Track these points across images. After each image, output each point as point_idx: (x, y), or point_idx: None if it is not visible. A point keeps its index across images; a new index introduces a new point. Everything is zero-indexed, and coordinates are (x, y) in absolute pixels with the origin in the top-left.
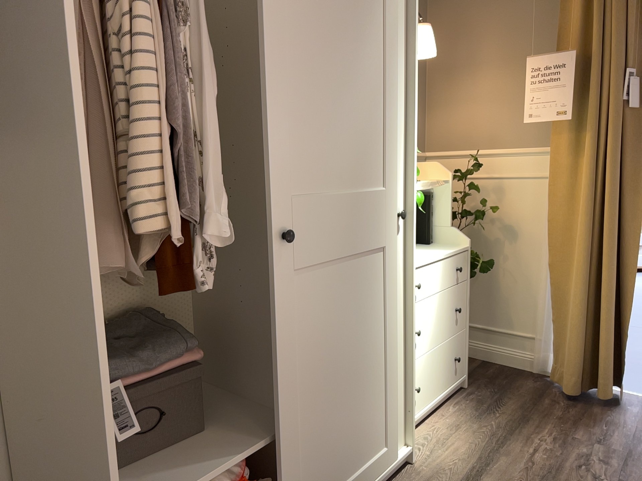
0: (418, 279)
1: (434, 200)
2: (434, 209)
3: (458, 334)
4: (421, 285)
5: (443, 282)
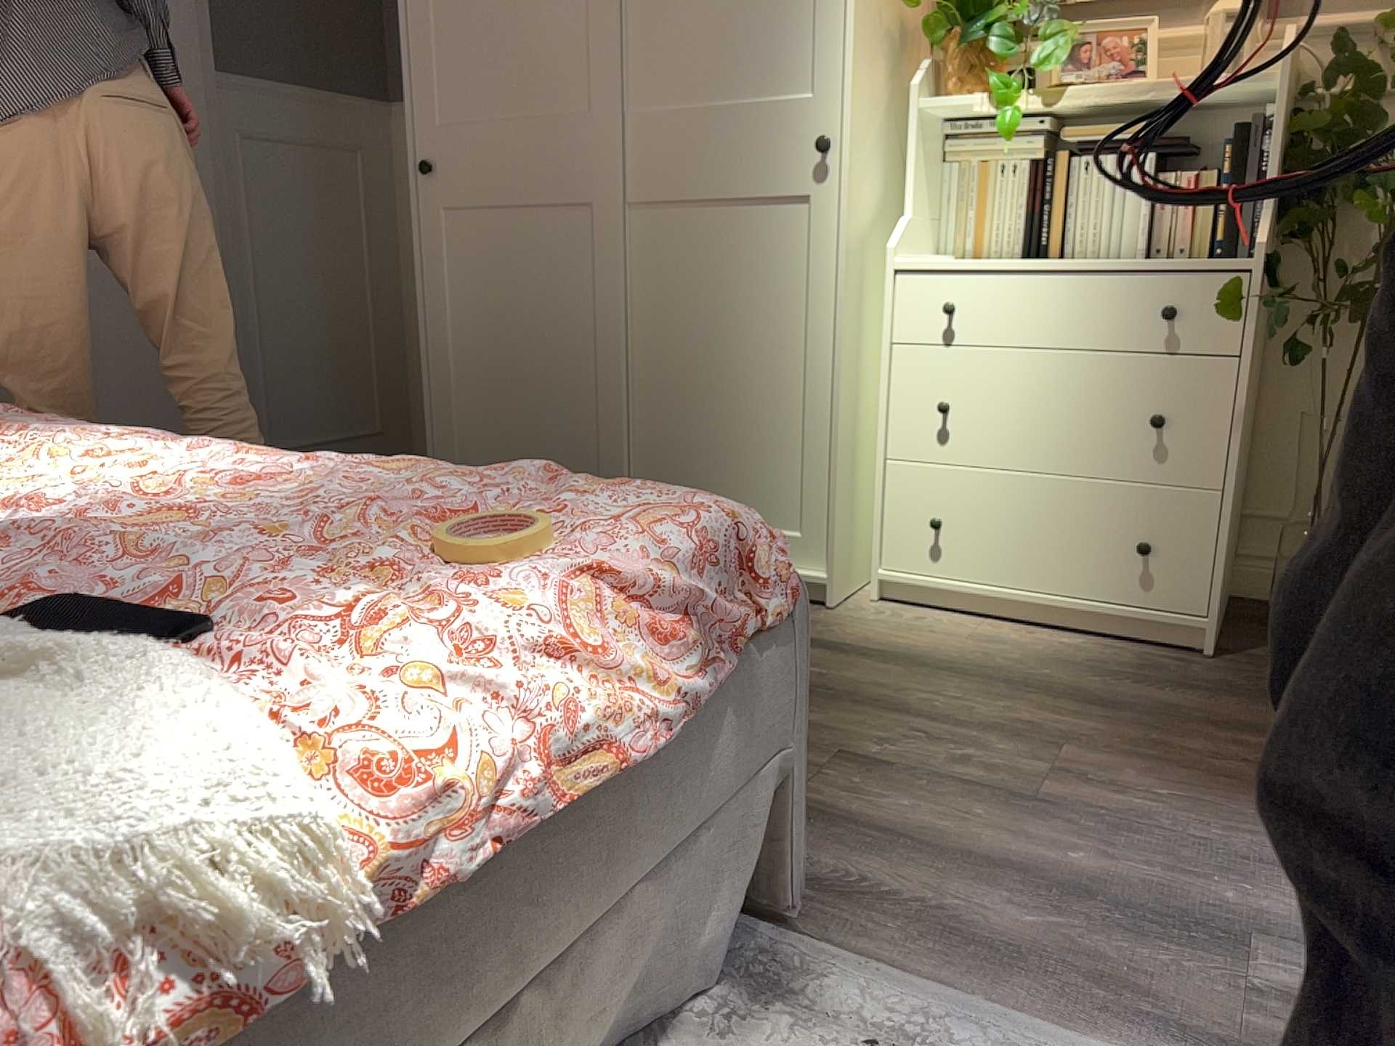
0: (961, 296)
1: (1268, 136)
2: (1265, 164)
3: (1159, 487)
4: (950, 306)
5: (1078, 329)
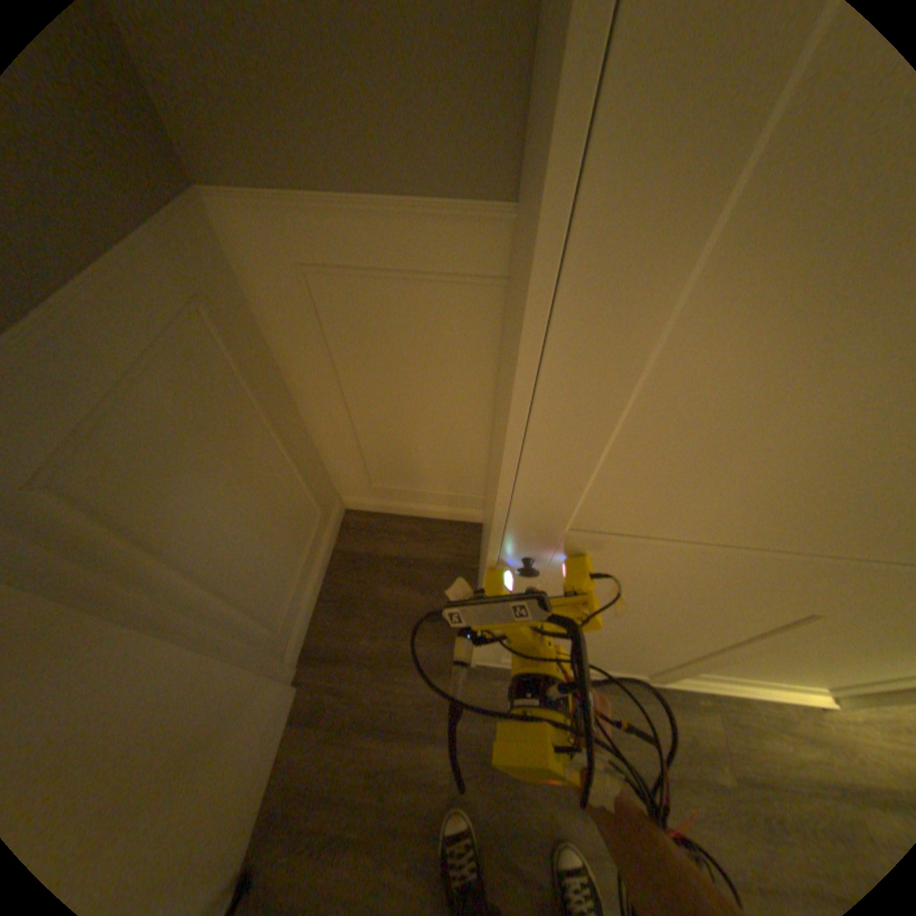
0: None
1: None
2: None
3: None
4: None
5: None
